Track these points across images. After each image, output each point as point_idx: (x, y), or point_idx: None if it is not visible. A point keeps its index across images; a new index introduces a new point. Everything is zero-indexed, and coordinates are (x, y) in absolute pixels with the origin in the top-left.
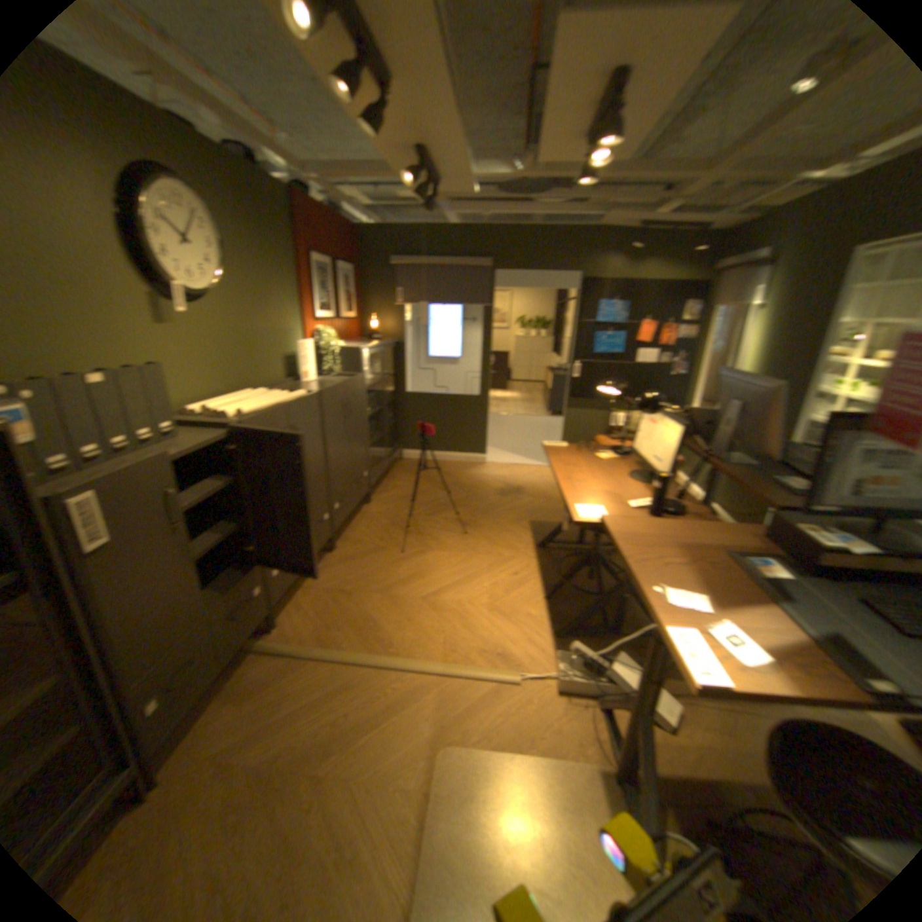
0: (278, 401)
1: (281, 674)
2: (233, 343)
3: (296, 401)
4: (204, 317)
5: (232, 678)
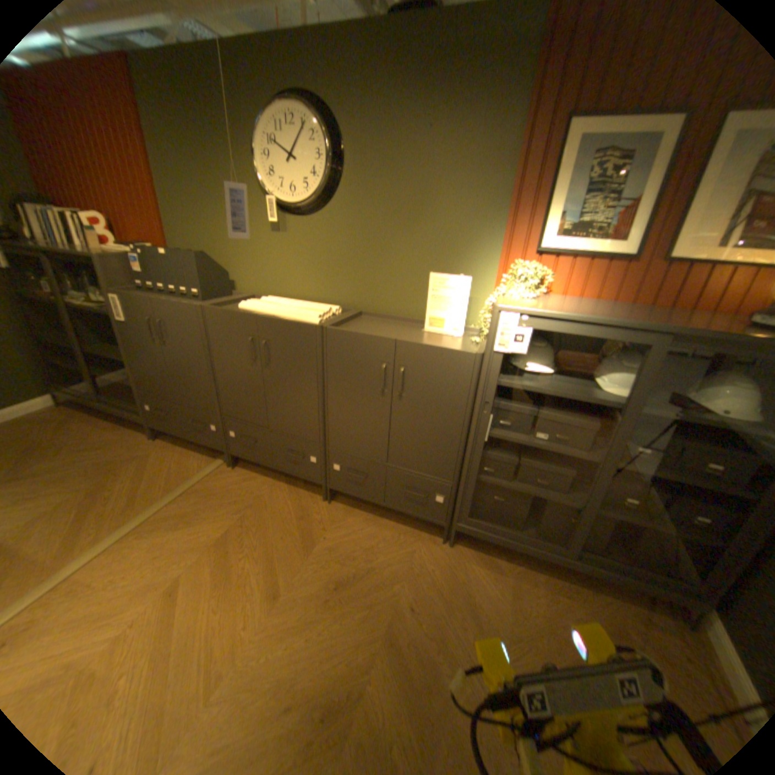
0: (278, 314)
1: (179, 475)
2: (351, 260)
3: (277, 320)
4: (320, 230)
5: (200, 456)
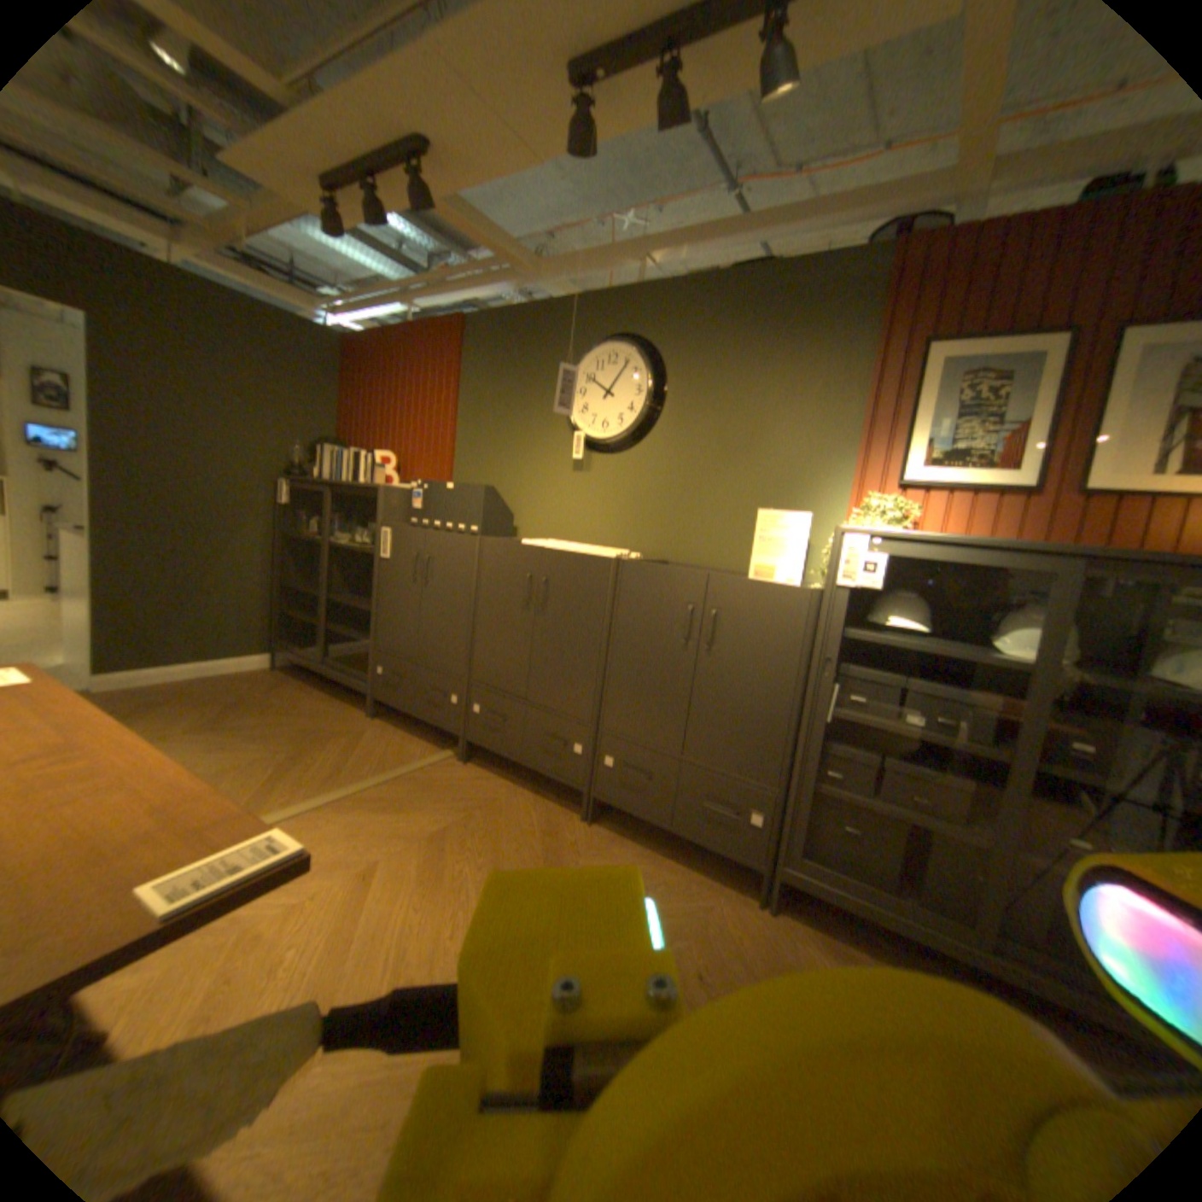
0: (567, 548)
1: (397, 757)
2: (662, 499)
3: (565, 550)
4: (630, 466)
5: (425, 742)
